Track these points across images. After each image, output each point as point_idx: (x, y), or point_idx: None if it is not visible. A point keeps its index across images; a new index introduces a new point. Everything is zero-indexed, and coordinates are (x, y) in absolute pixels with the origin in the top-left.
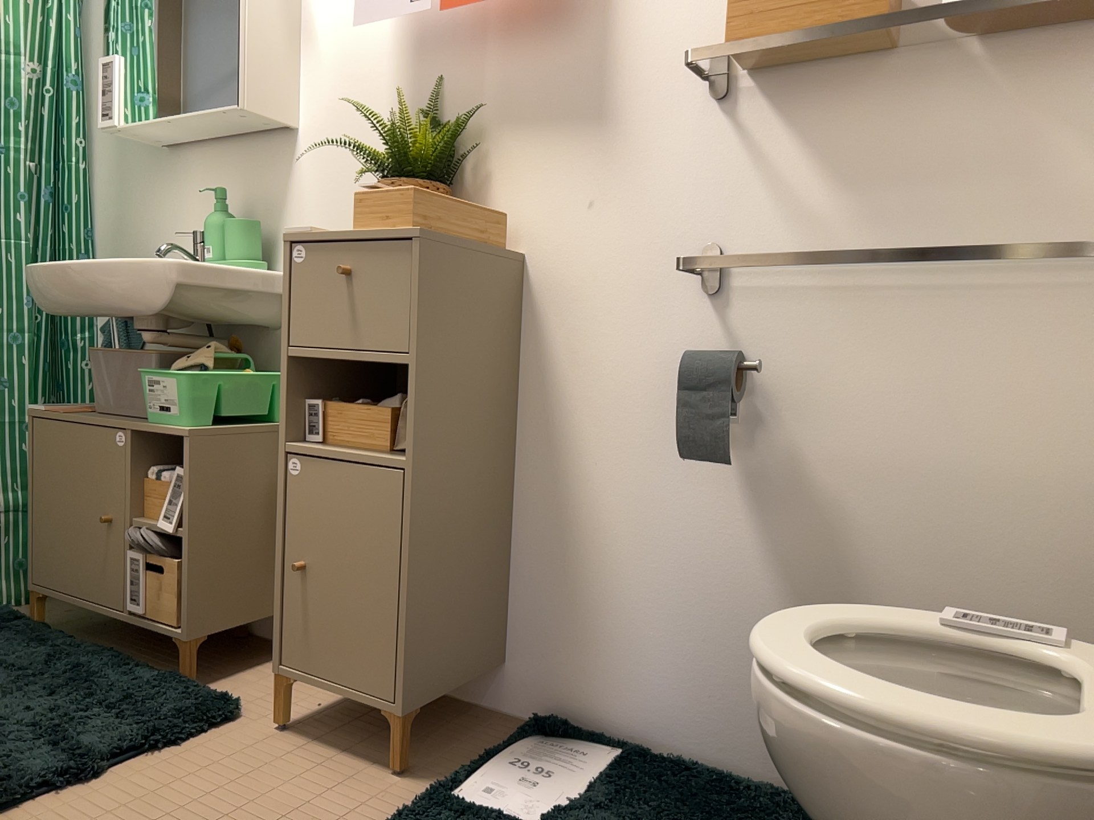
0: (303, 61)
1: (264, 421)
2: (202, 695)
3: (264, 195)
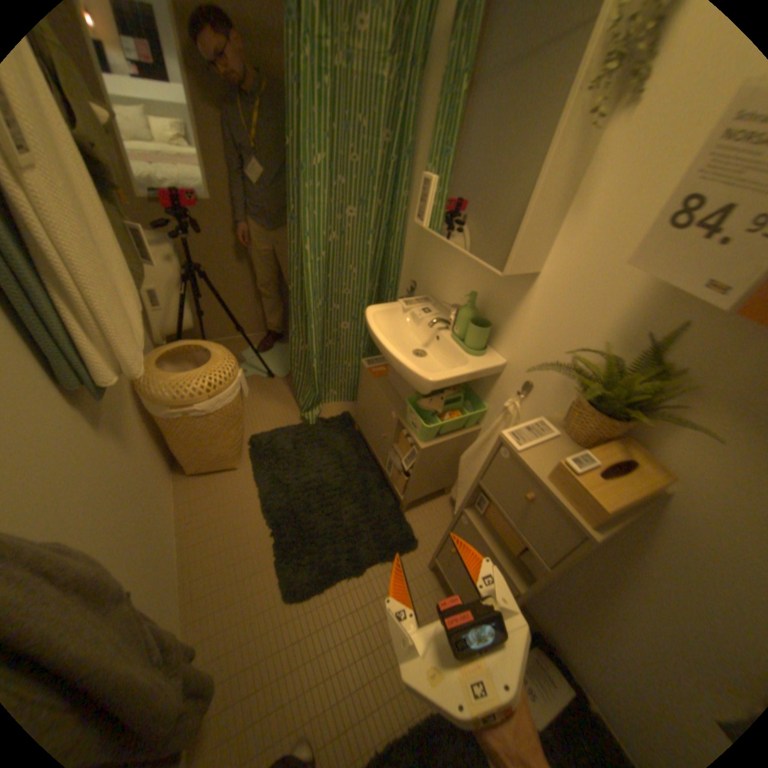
0: (567, 222)
1: (461, 427)
2: (406, 535)
3: (500, 298)
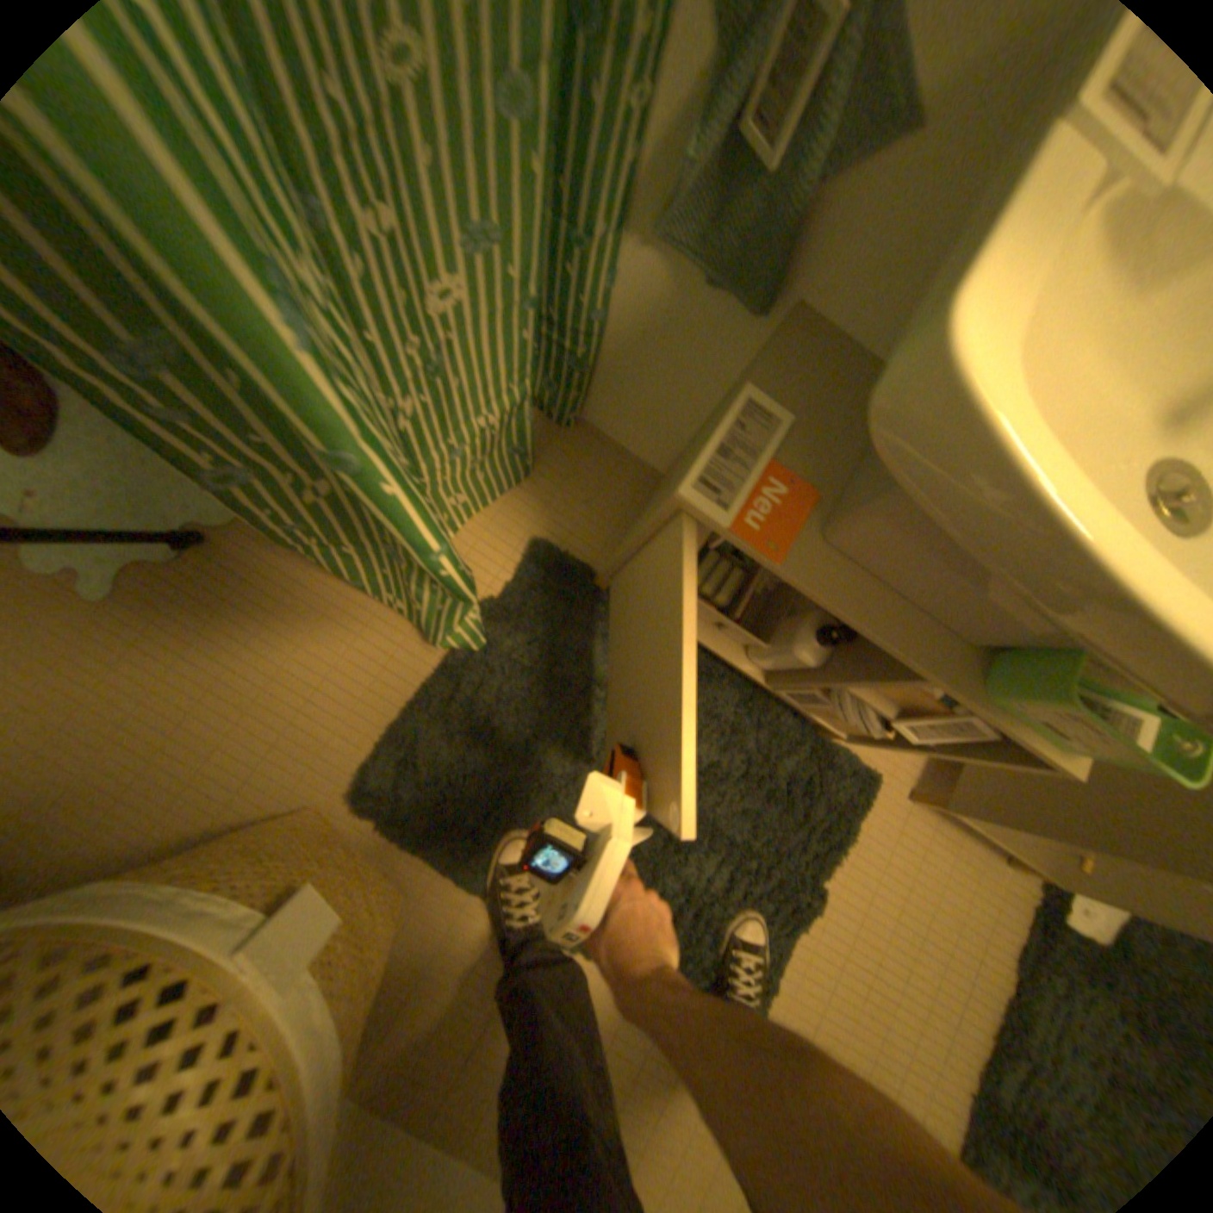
0: None
1: None
2: (858, 779)
3: None
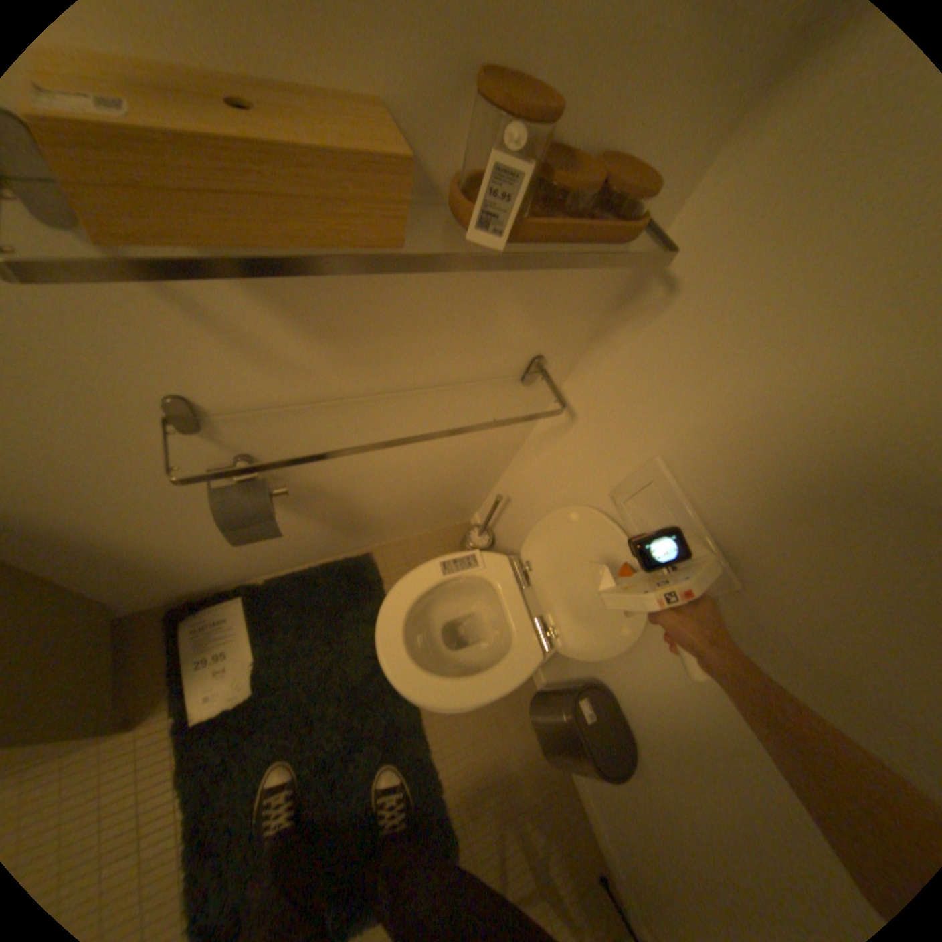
0: None
1: None
2: None
3: None
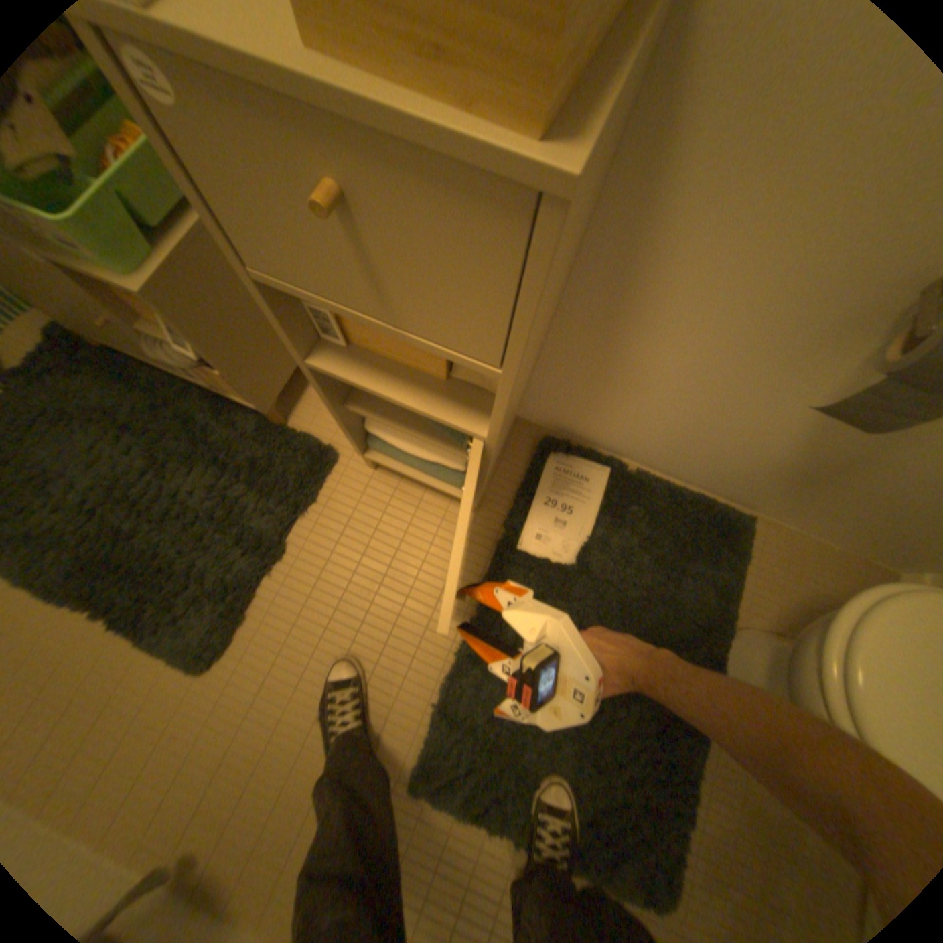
0: None
1: None
2: (306, 451)
3: None
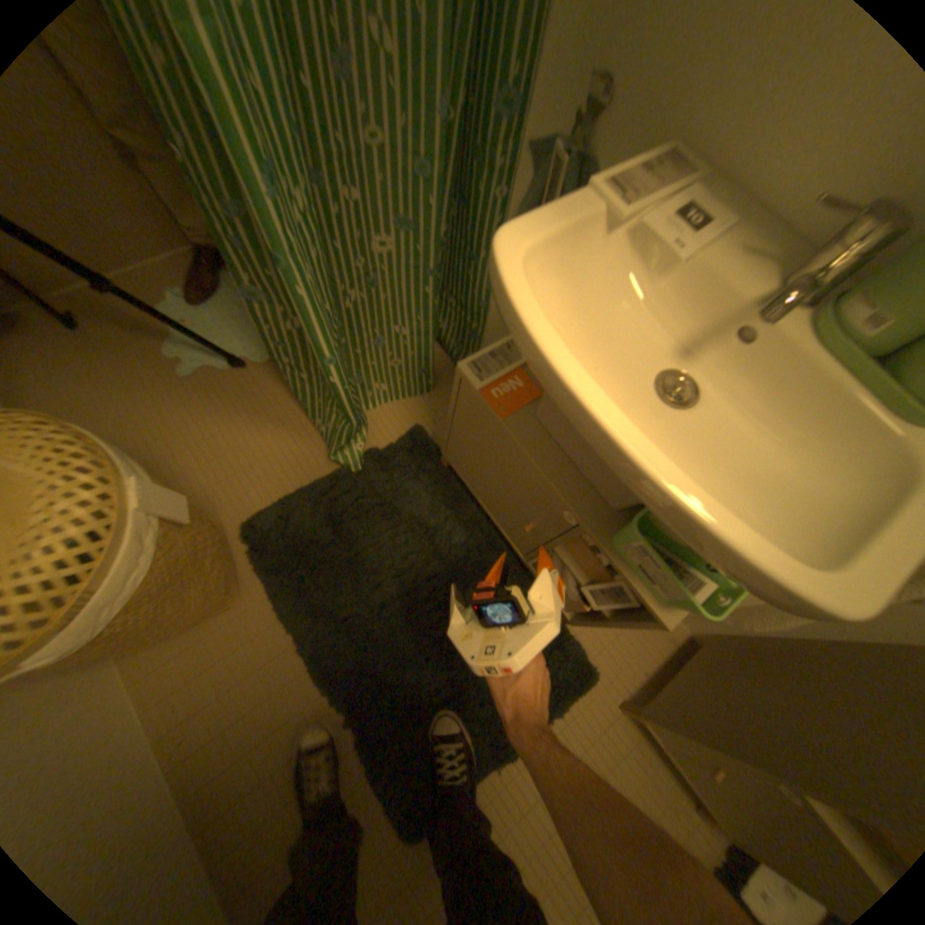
0: None
1: None
2: (578, 667)
3: None
